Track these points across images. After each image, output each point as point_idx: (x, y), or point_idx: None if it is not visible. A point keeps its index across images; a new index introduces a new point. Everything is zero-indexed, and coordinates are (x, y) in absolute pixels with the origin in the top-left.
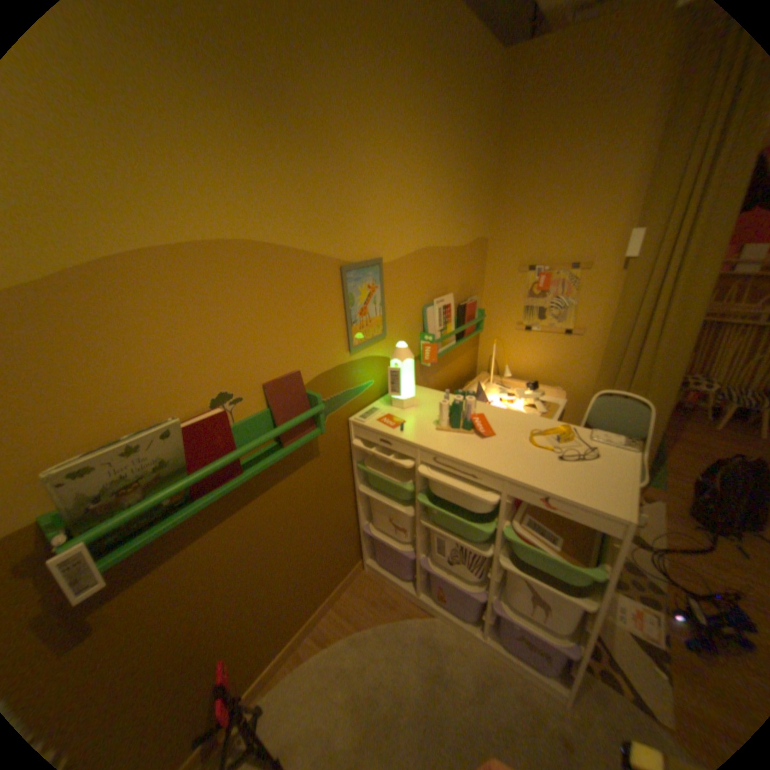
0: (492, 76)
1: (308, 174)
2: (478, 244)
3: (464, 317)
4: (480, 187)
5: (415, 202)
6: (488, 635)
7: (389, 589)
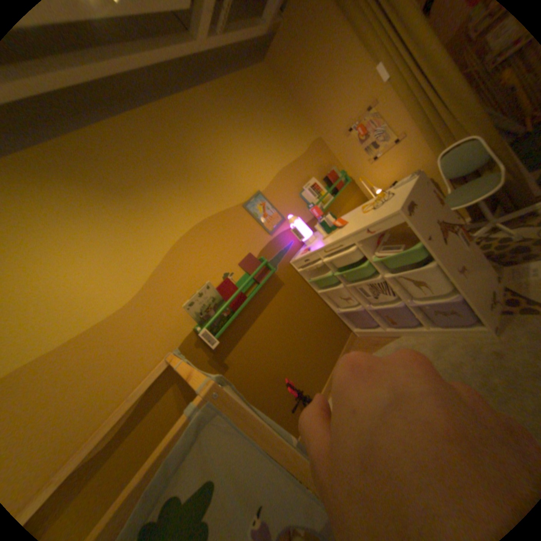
0: (264, 77)
1: (209, 185)
2: (314, 143)
3: (331, 181)
4: (294, 121)
5: (260, 157)
6: (429, 326)
7: (373, 337)
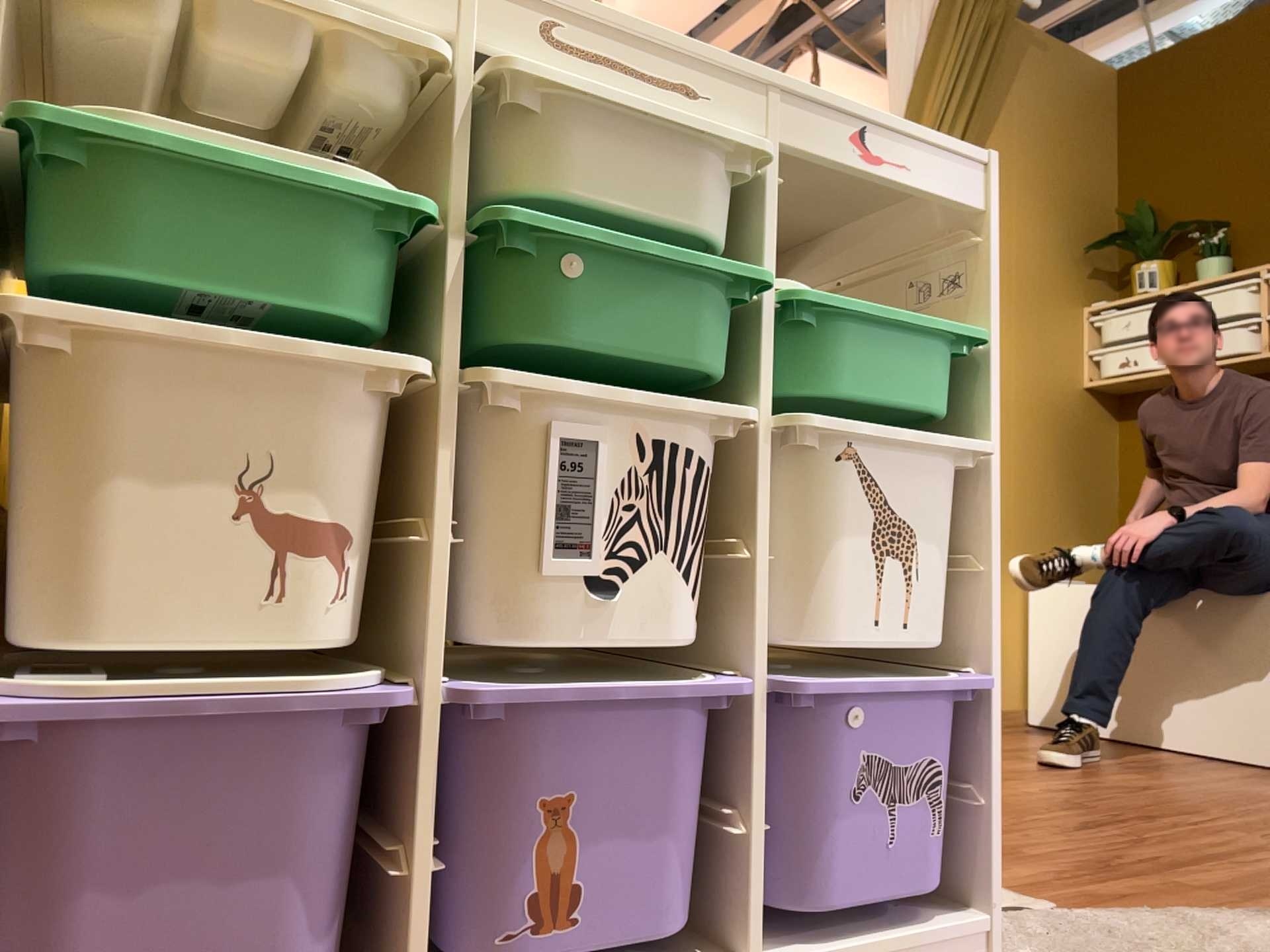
0: None
1: None
2: None
3: None
4: None
5: None
6: (755, 921)
7: None
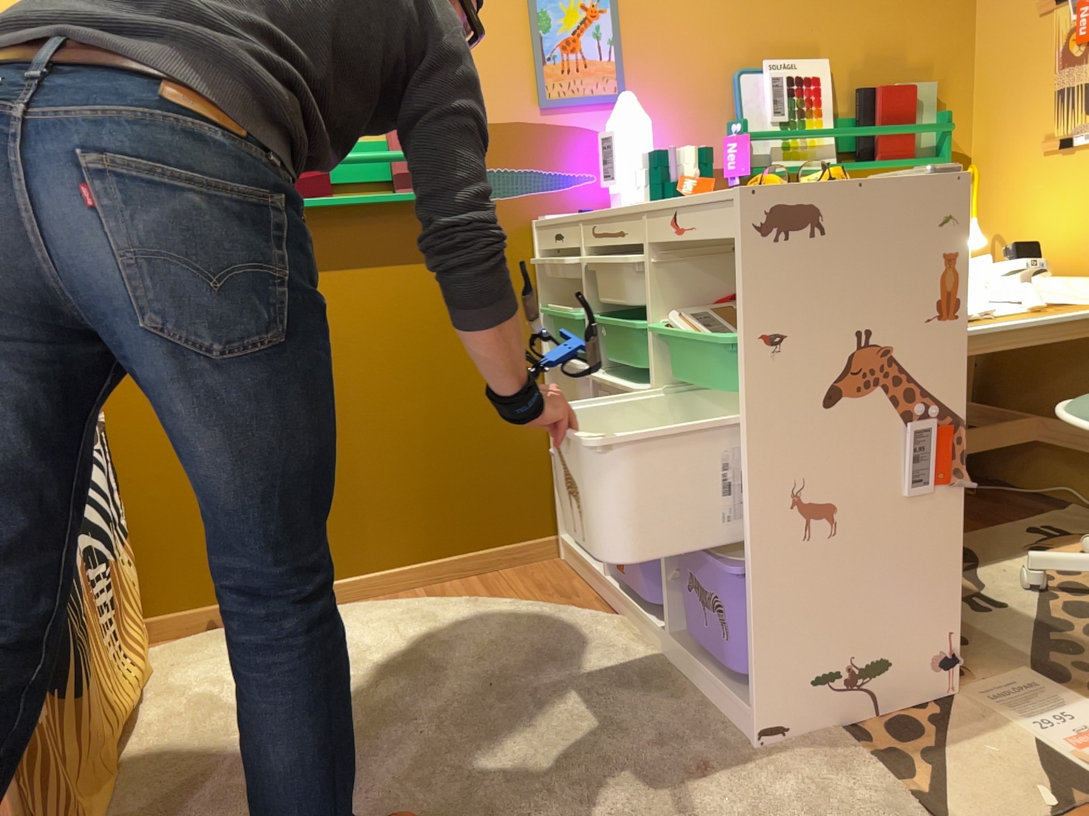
0: None
1: None
2: None
3: (872, 116)
4: None
5: None
6: (672, 622)
7: (579, 579)
